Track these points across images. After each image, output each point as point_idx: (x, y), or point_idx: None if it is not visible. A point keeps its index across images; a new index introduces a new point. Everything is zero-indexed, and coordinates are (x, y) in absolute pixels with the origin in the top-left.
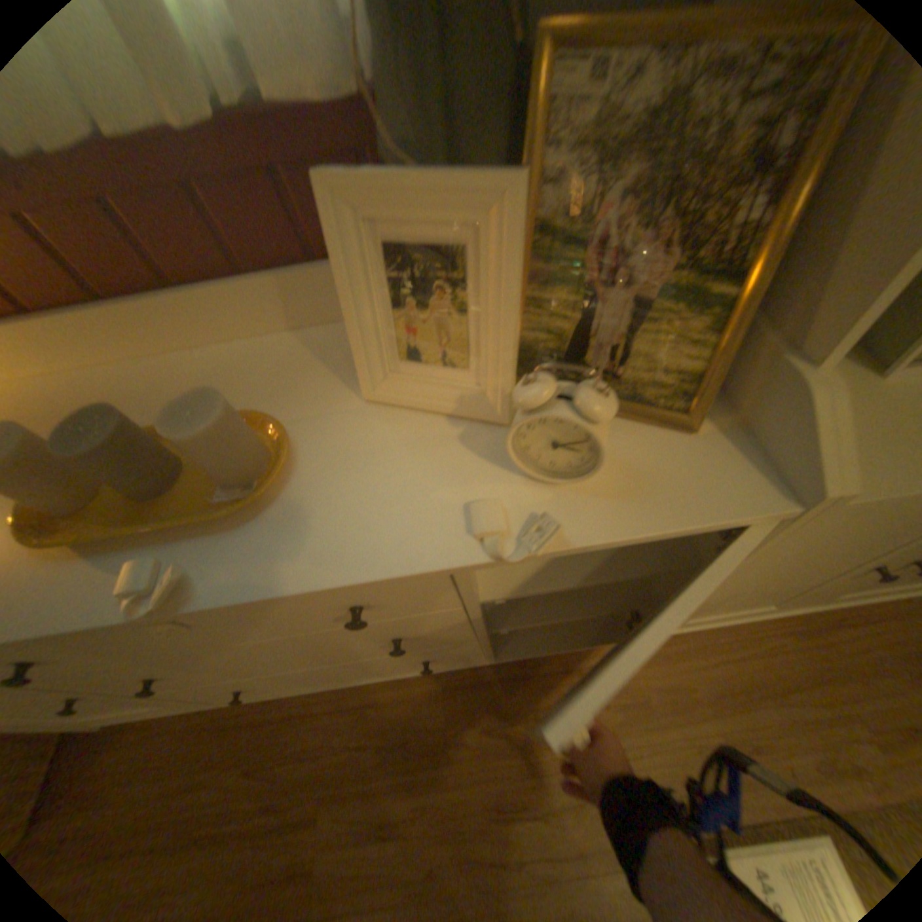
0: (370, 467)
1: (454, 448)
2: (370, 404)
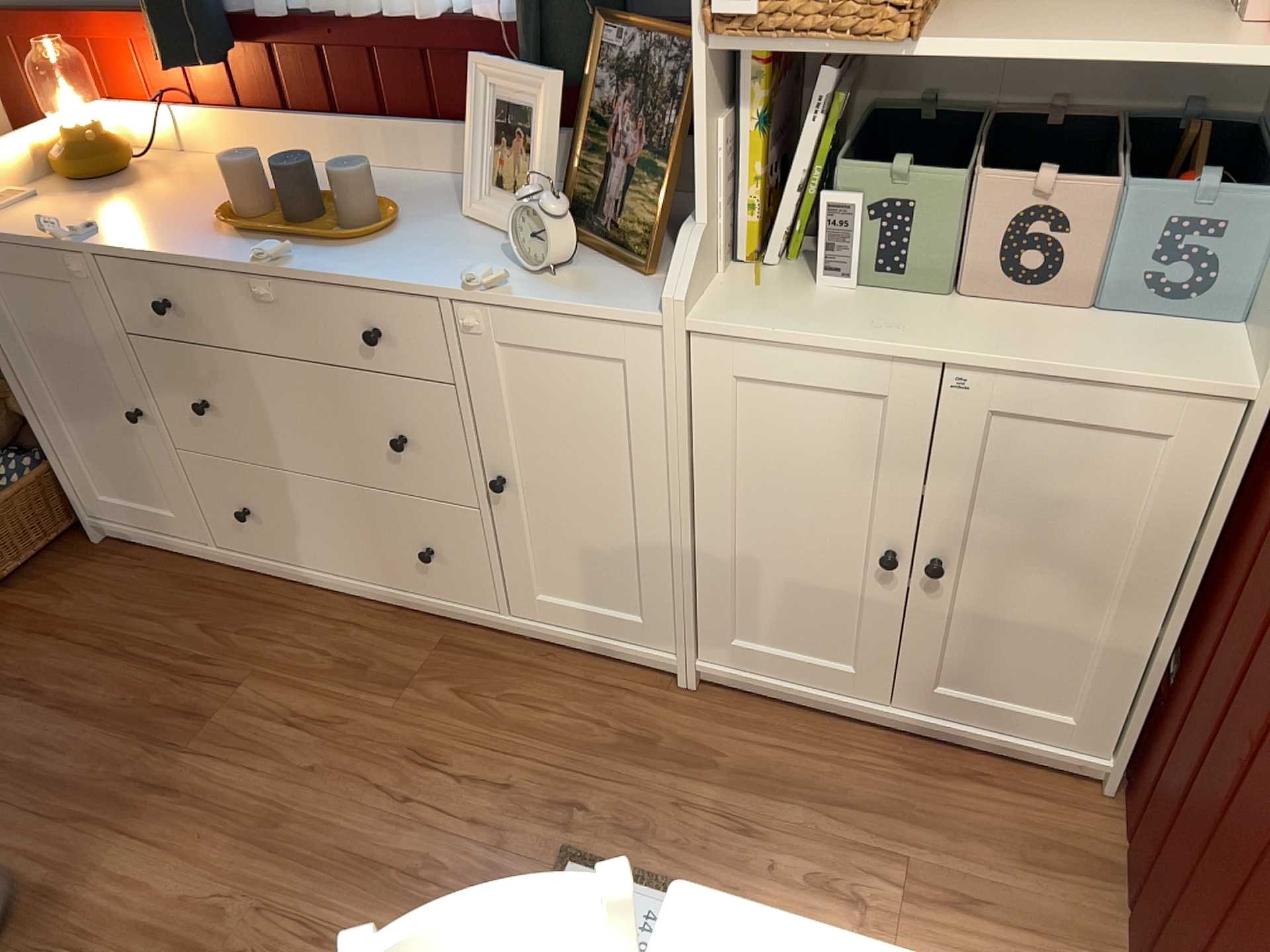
0: (440, 249)
1: (497, 253)
2: (468, 224)
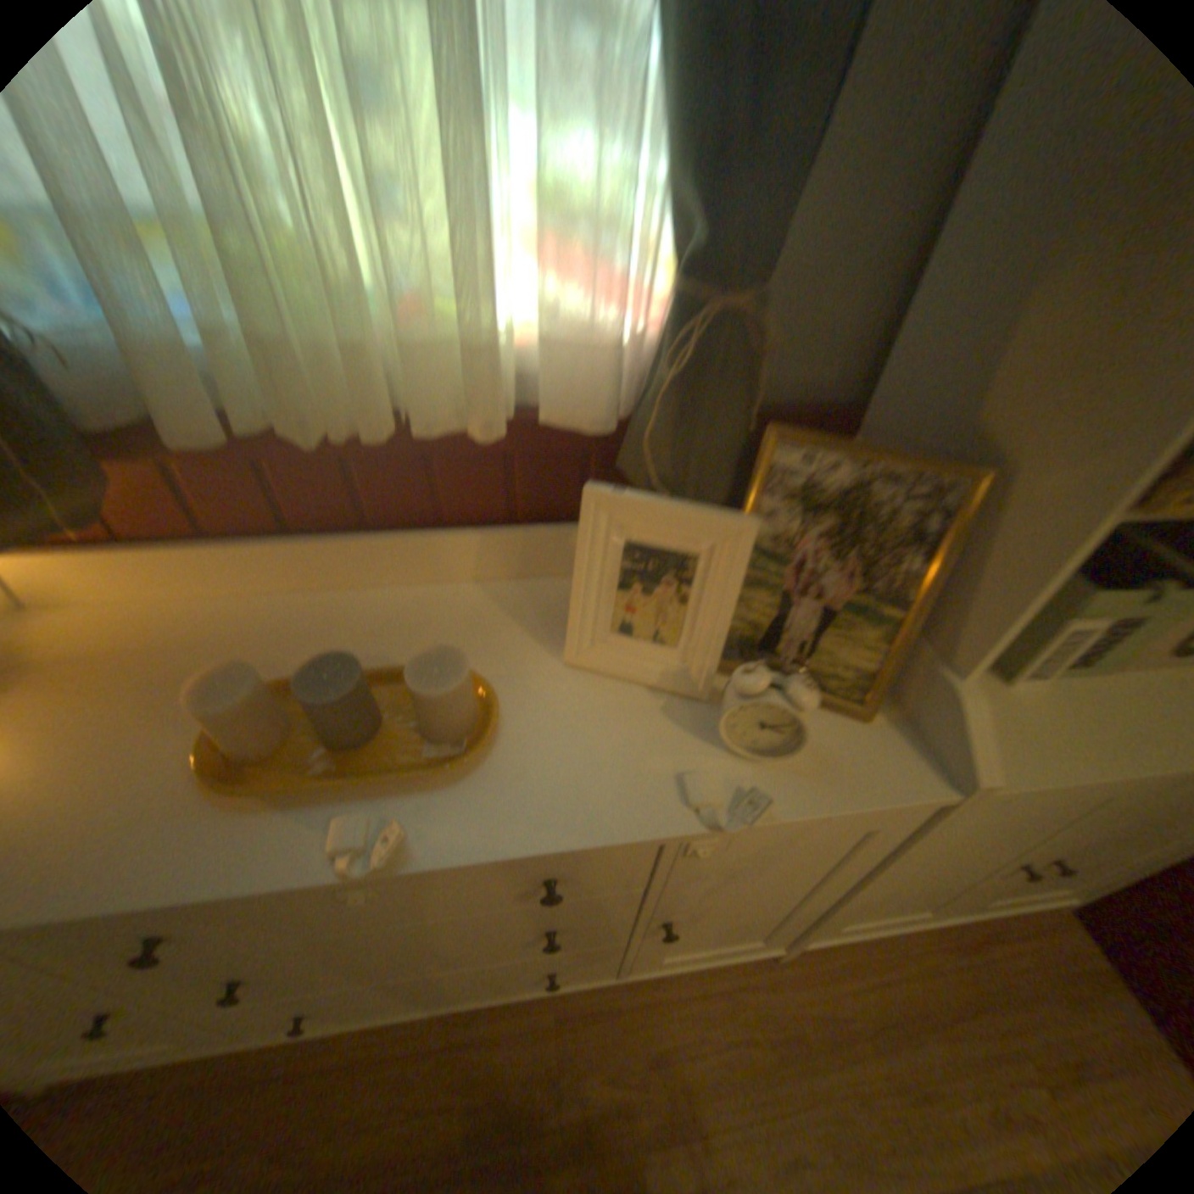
0: (581, 730)
1: (660, 718)
2: (571, 666)
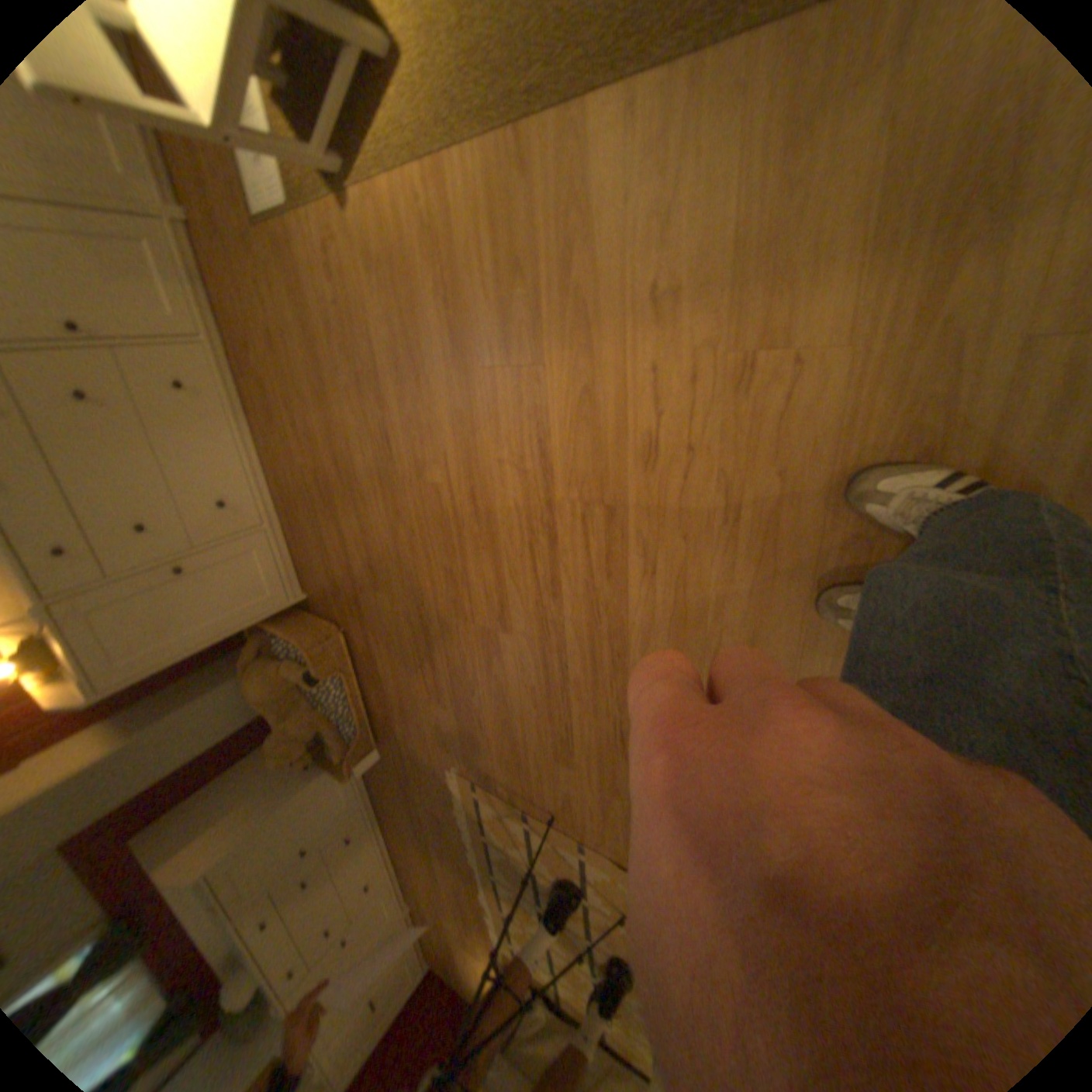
0: None
1: None
2: None
